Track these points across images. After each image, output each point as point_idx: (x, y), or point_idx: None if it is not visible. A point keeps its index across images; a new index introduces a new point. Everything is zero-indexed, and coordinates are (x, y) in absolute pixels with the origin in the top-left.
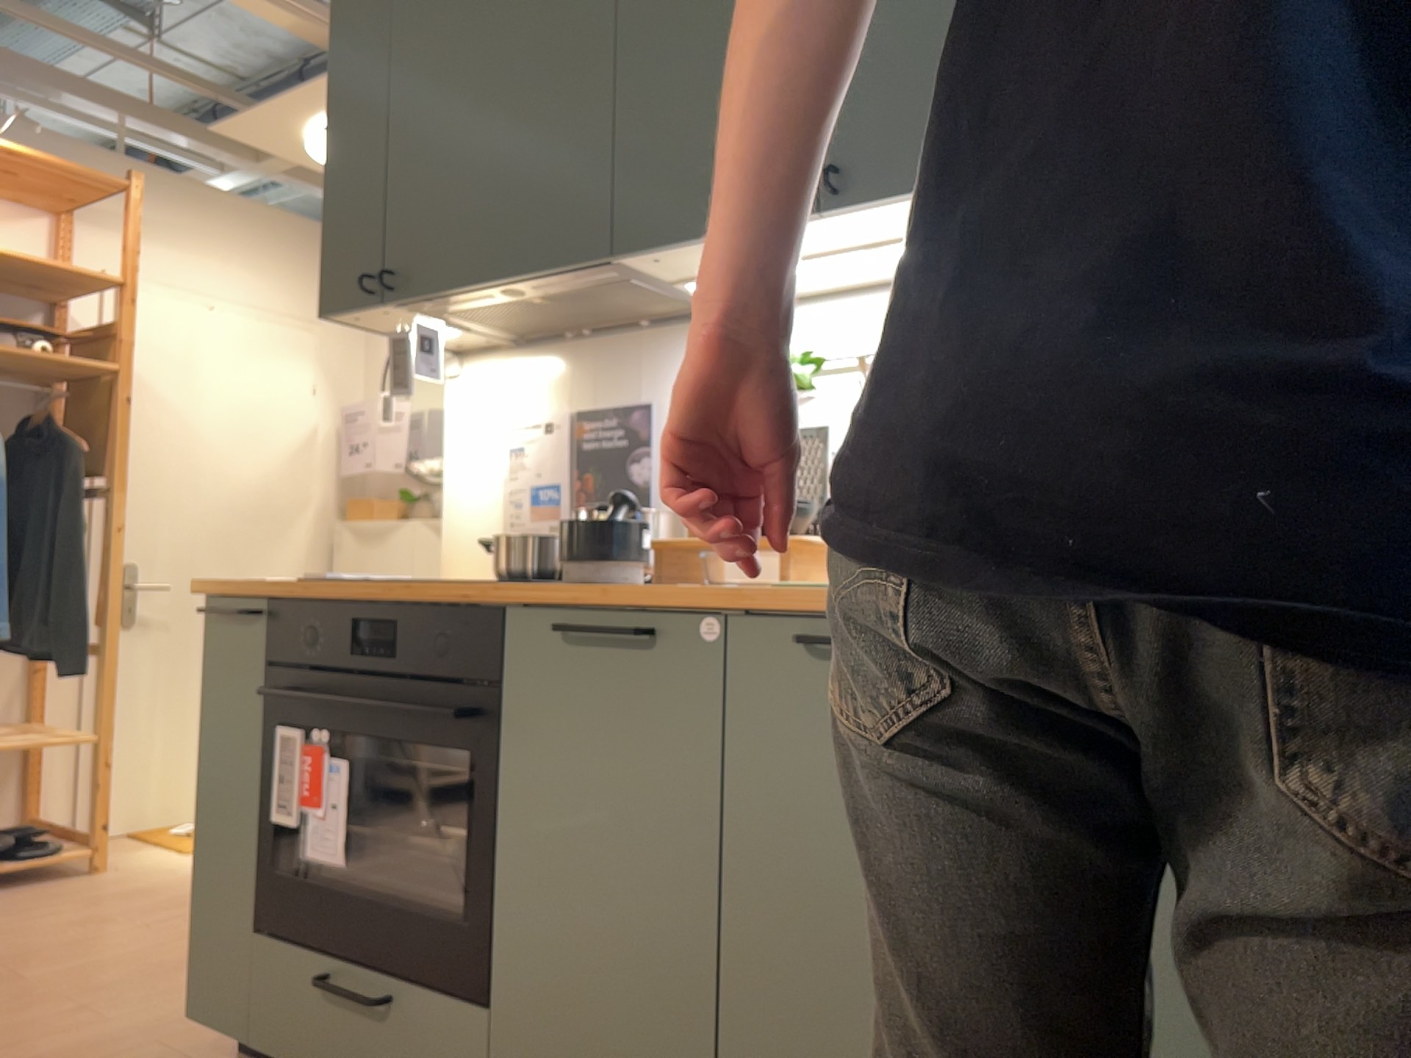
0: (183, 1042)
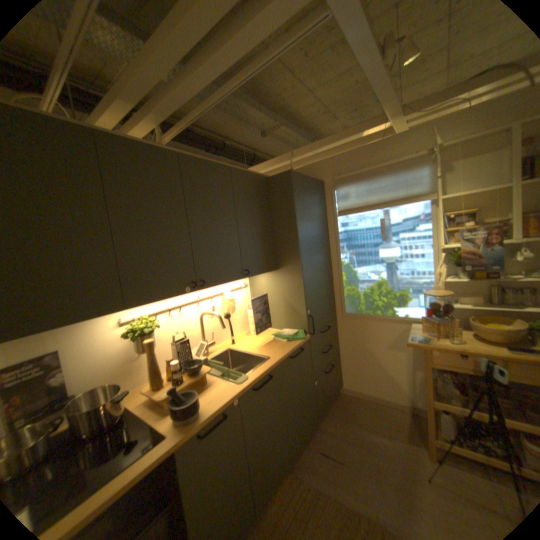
0: None
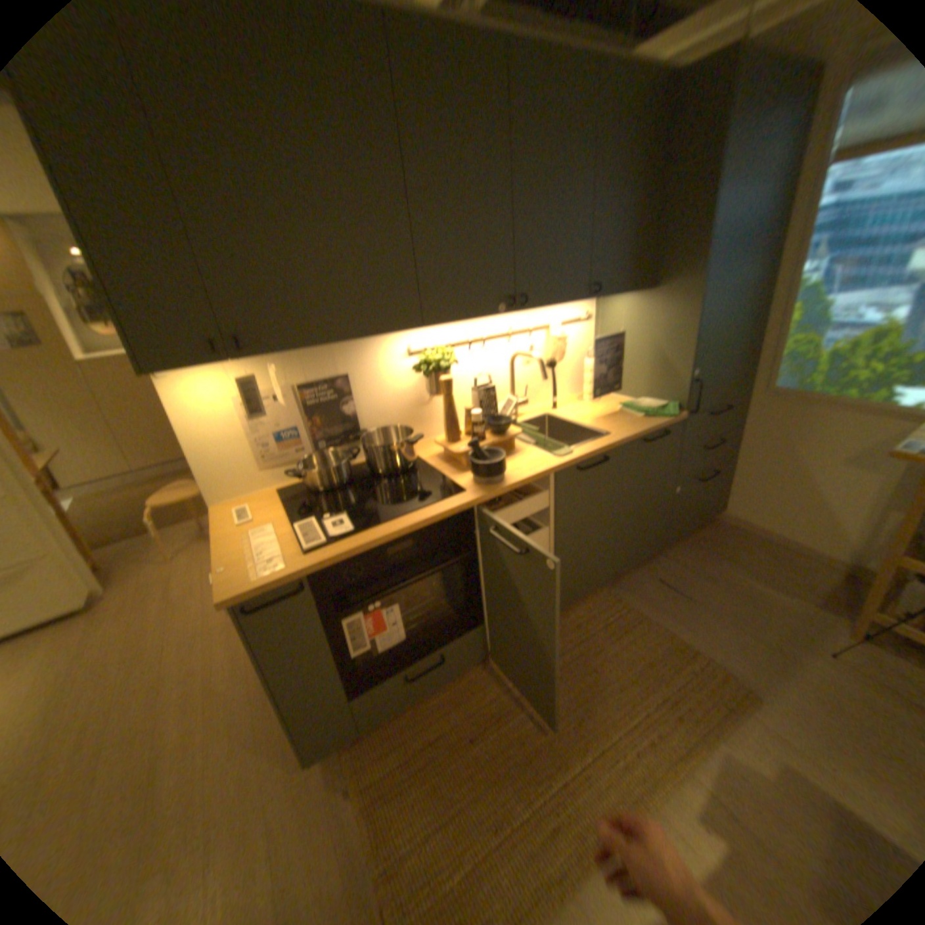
0: (270, 788)
